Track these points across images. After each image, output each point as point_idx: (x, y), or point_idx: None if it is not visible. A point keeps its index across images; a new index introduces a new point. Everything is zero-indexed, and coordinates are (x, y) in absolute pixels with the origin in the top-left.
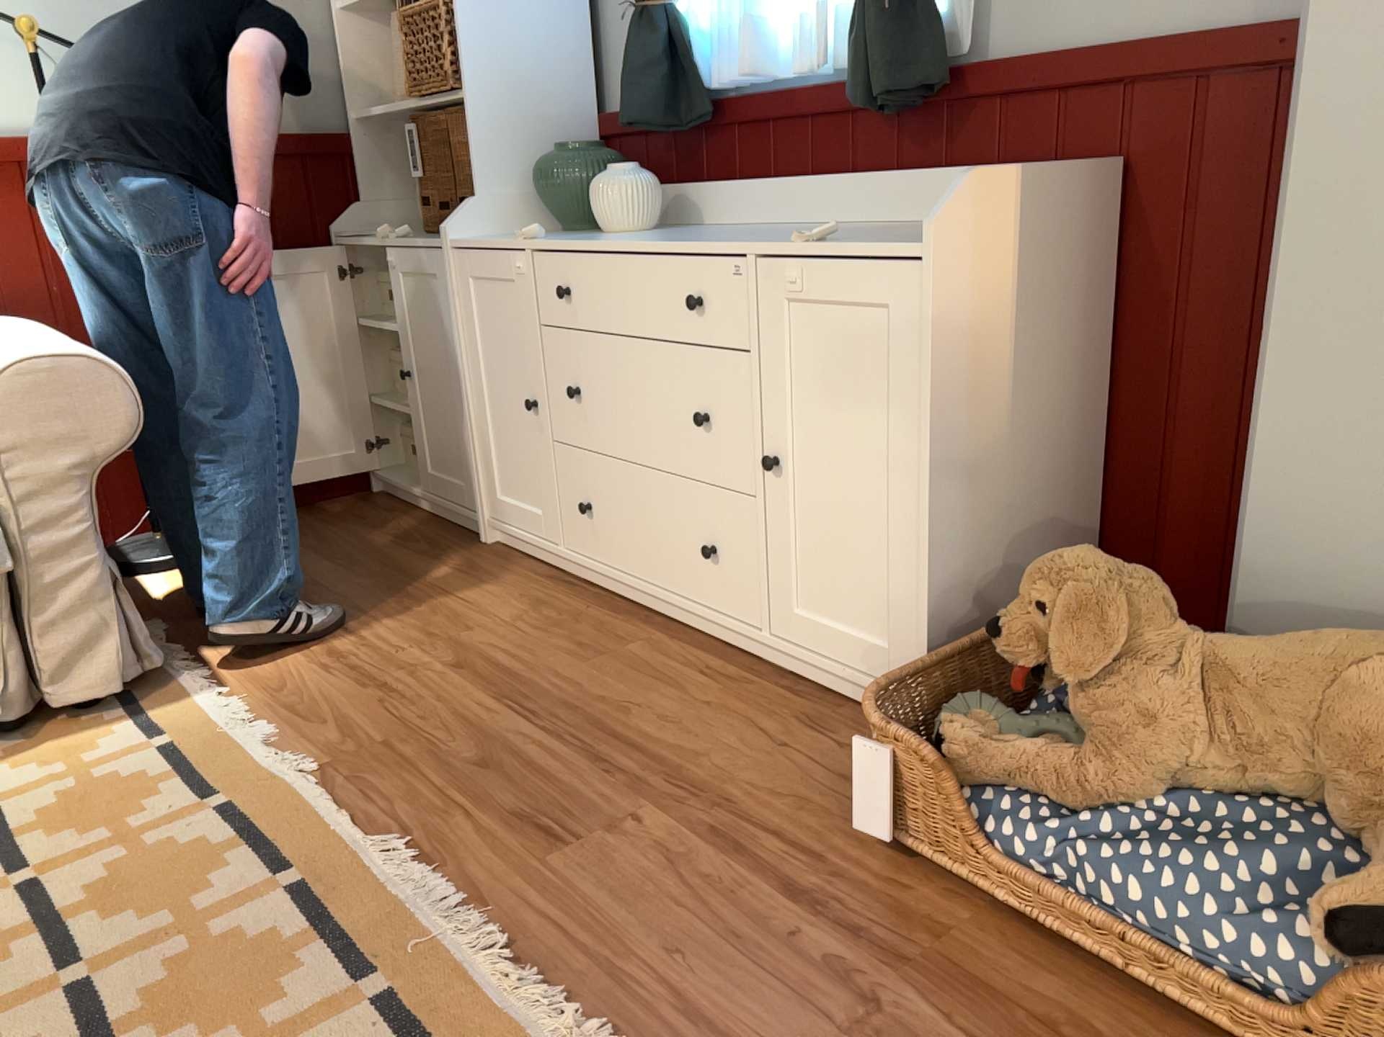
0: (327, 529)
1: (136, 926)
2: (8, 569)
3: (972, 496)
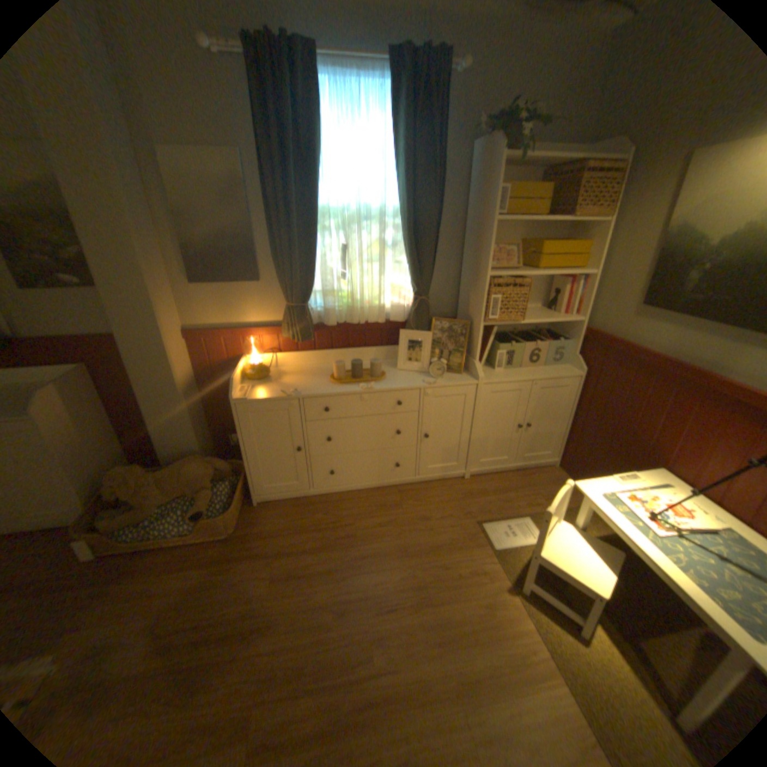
0: None
1: None
2: None
3: (78, 464)
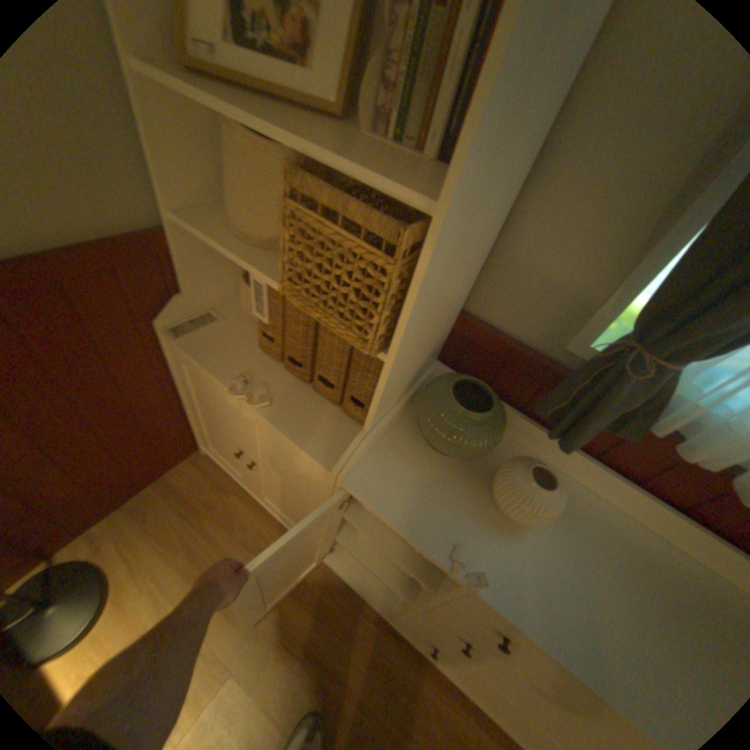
0: (190, 534)
1: None
2: None
3: None
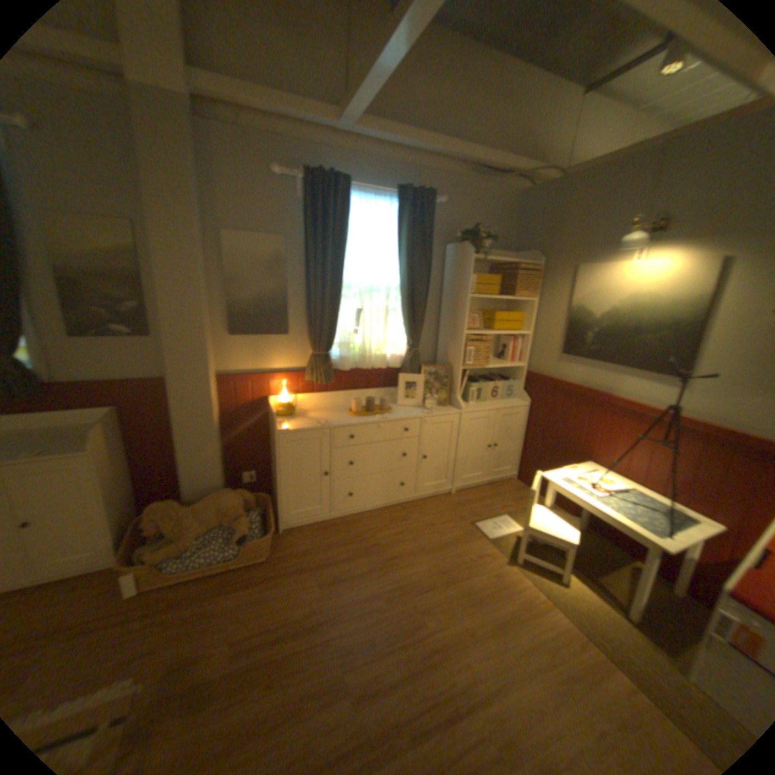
0: None
1: None
2: None
3: (109, 504)
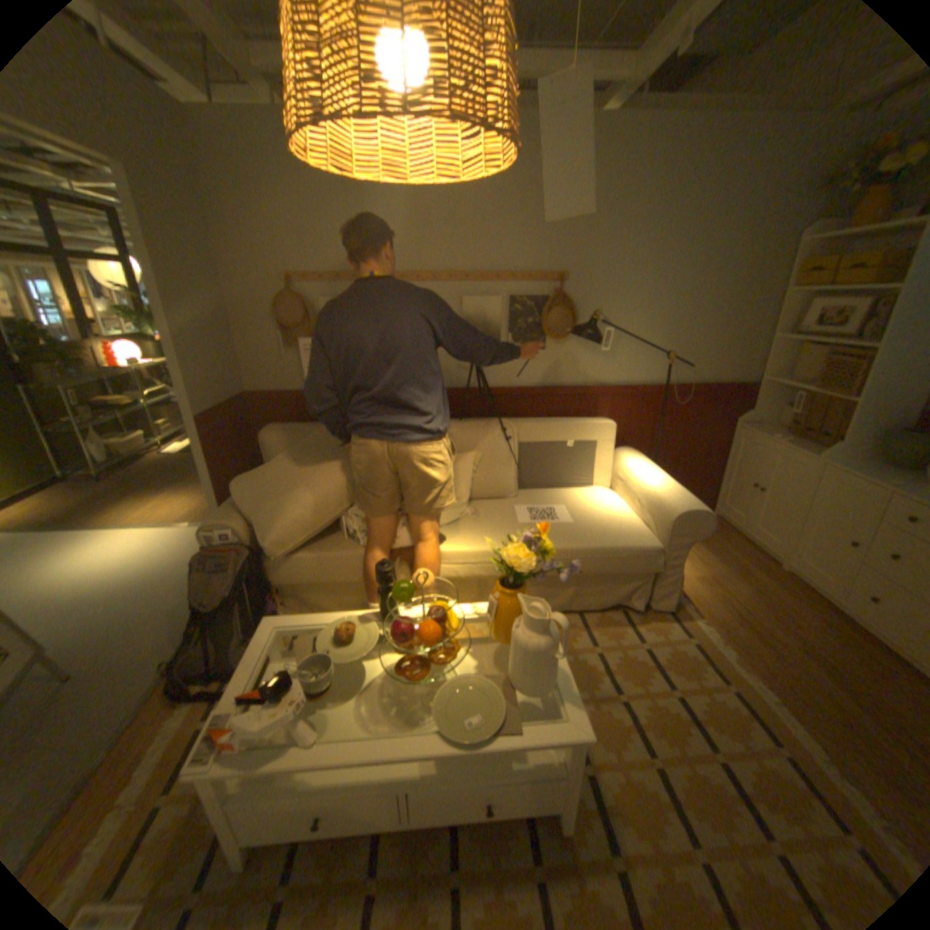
0: None
1: (731, 745)
2: (660, 571)
3: None
